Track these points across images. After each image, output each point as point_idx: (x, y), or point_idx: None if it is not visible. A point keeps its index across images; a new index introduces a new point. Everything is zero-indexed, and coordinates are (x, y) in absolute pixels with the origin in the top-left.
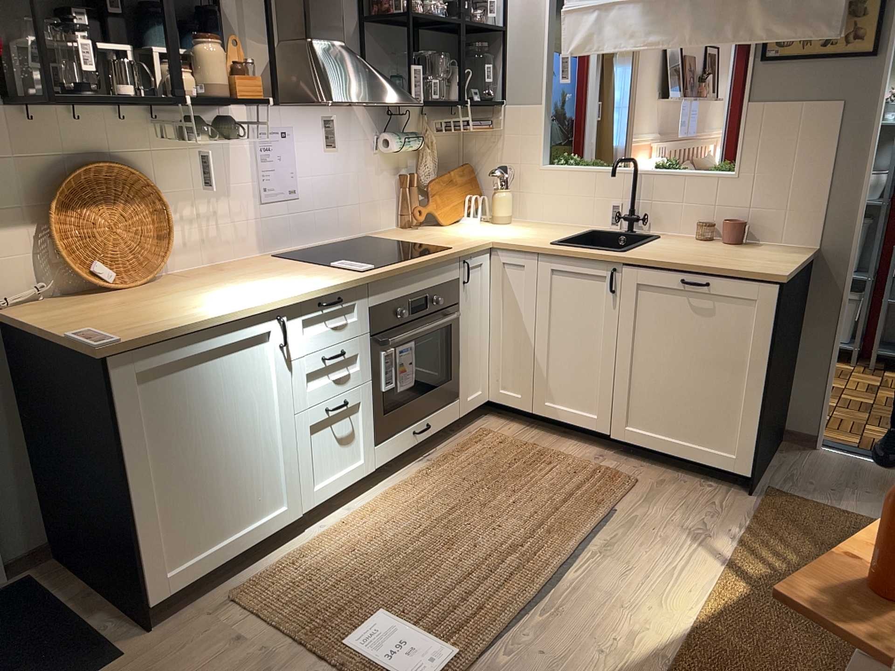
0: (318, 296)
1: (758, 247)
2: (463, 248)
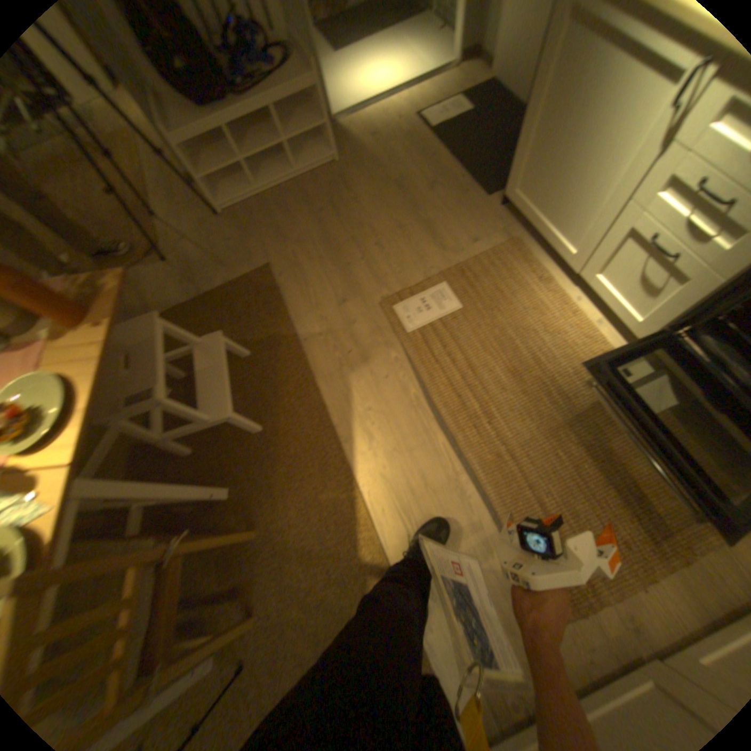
0: None
1: None
2: None
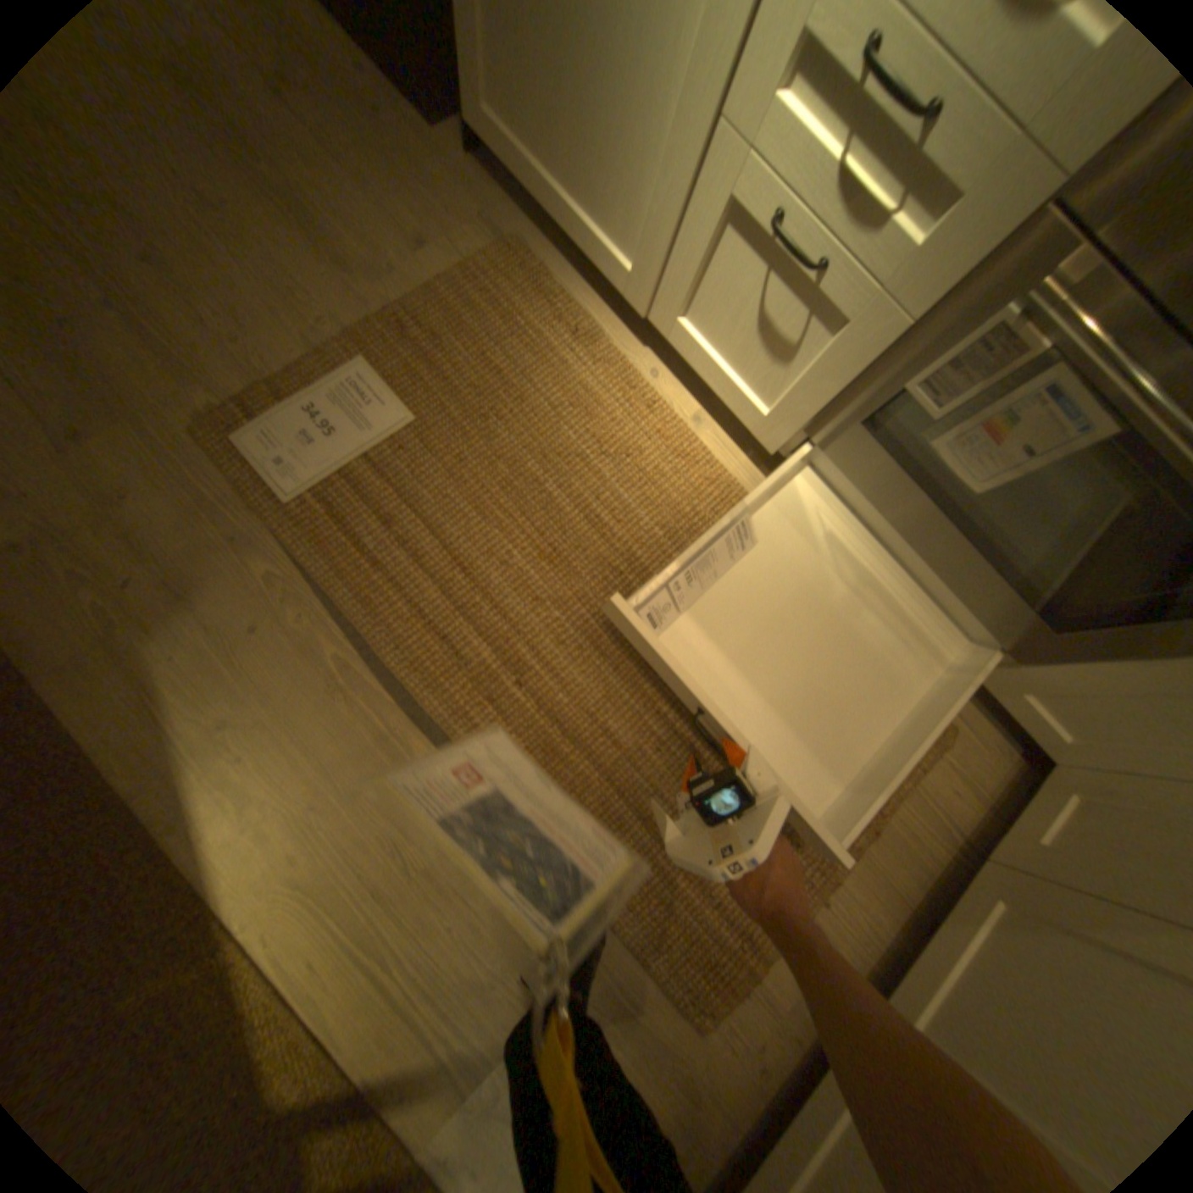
0: None
1: None
2: None
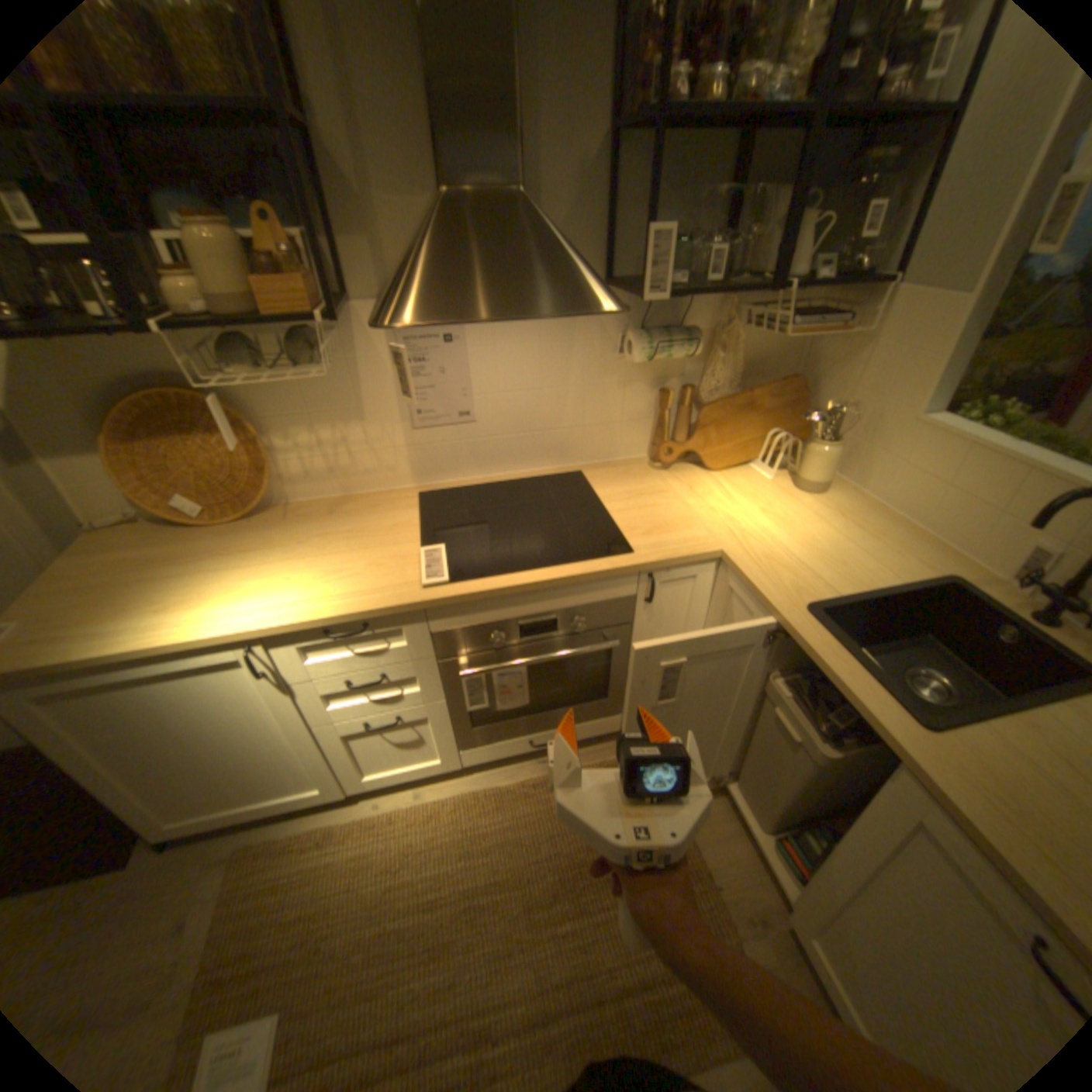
0: (319, 623)
1: None
2: (645, 560)
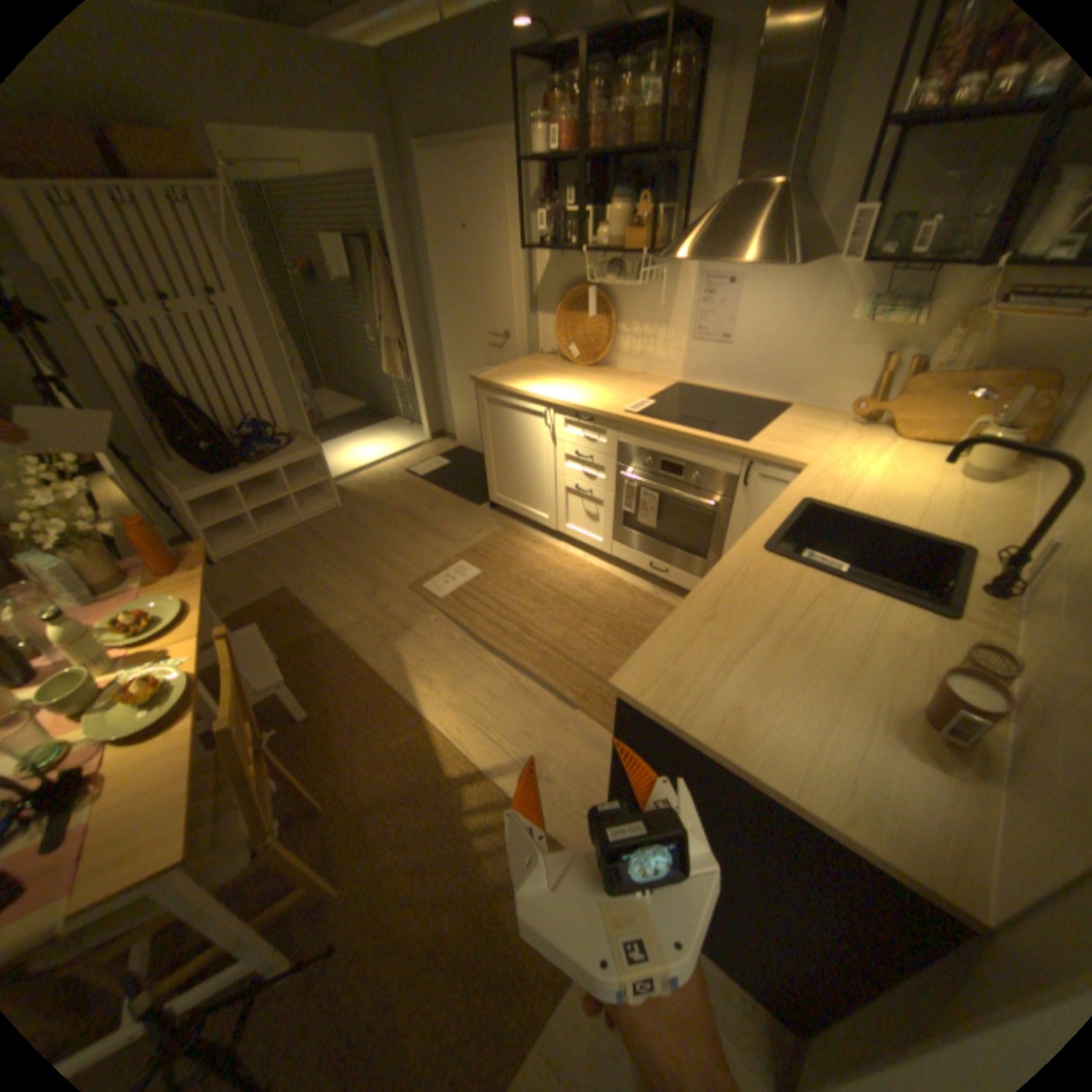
0: (573, 409)
1: (933, 768)
2: (747, 449)
